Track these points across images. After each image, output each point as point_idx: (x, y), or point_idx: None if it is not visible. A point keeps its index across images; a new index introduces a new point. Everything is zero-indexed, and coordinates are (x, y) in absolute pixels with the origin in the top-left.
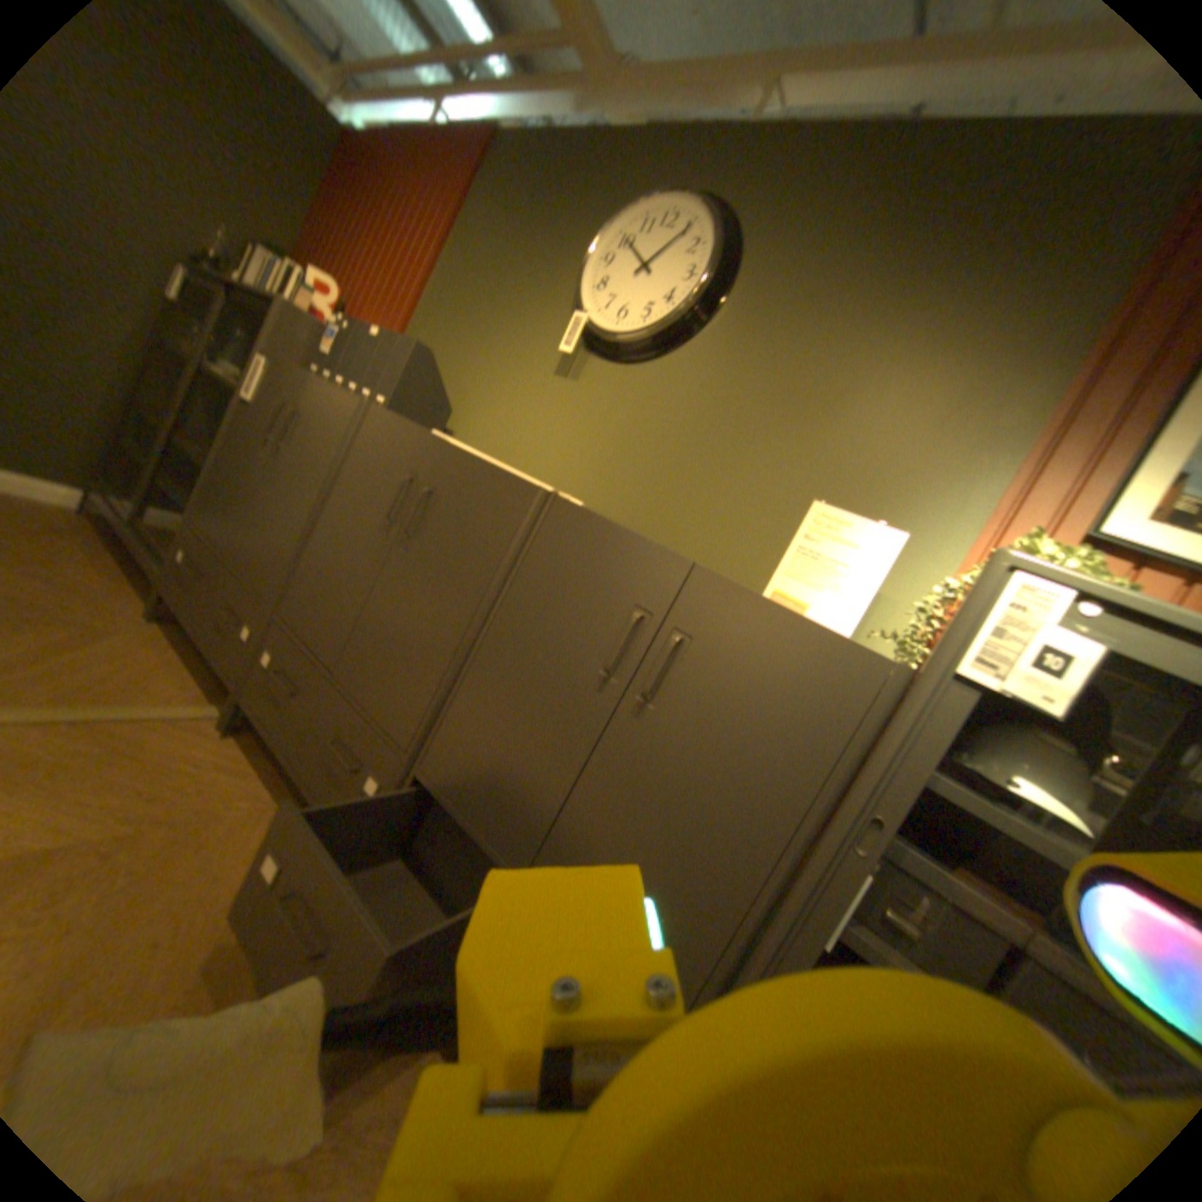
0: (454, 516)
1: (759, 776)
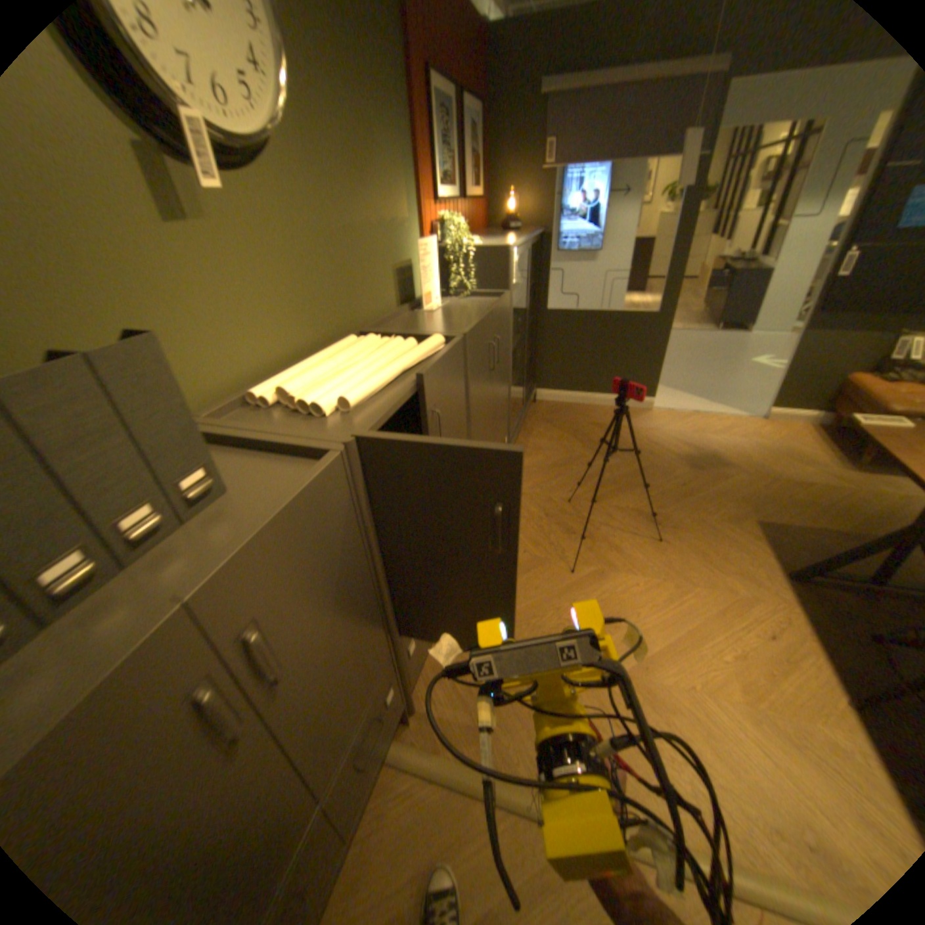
0: (446, 404)
1: (506, 350)
